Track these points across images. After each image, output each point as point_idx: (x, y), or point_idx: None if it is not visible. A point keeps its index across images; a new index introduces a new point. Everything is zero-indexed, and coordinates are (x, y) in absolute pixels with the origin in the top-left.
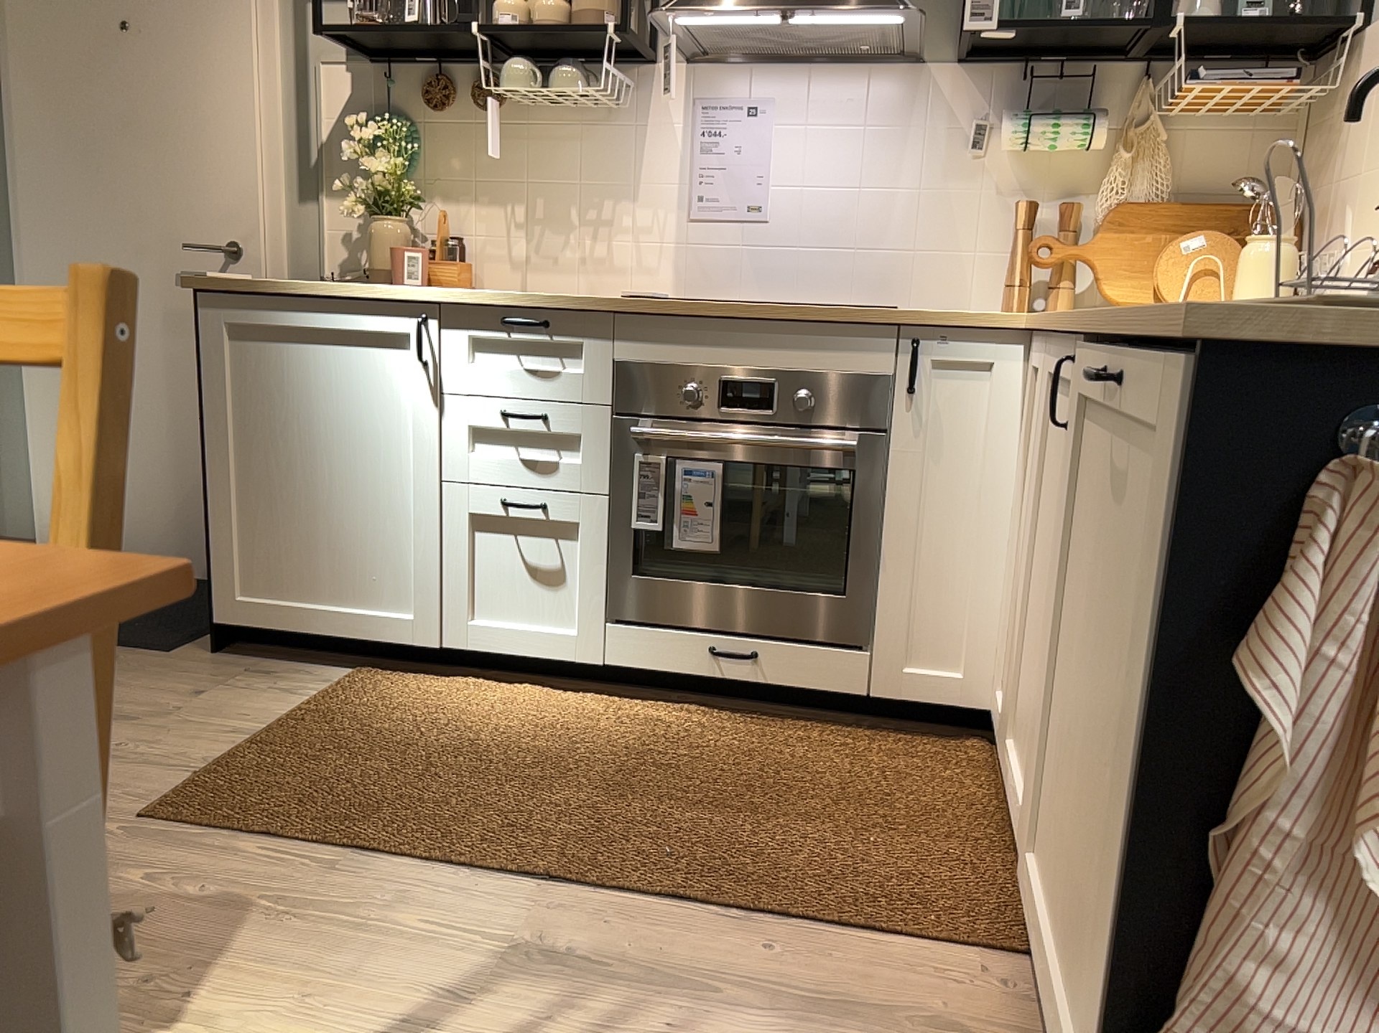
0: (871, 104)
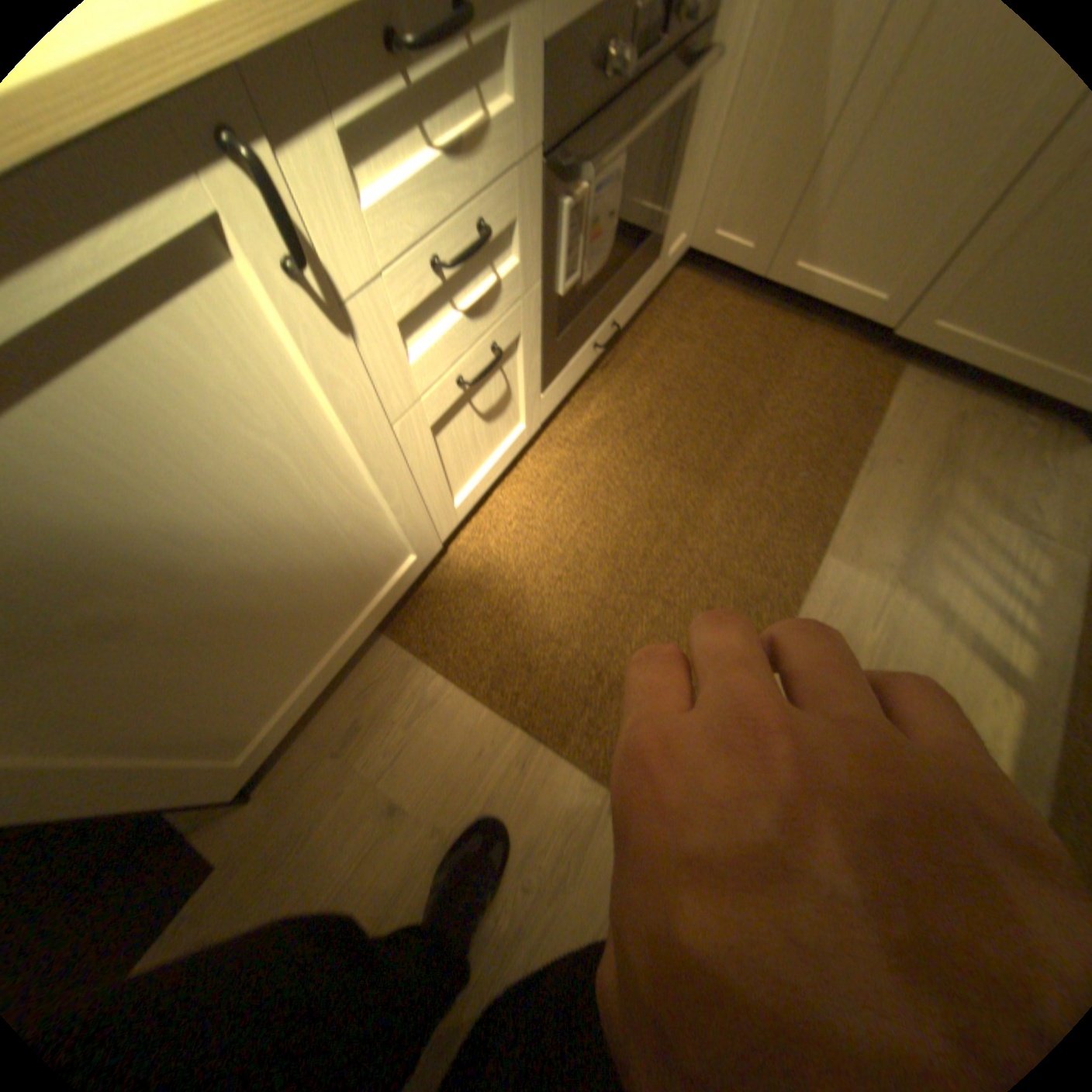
0: None
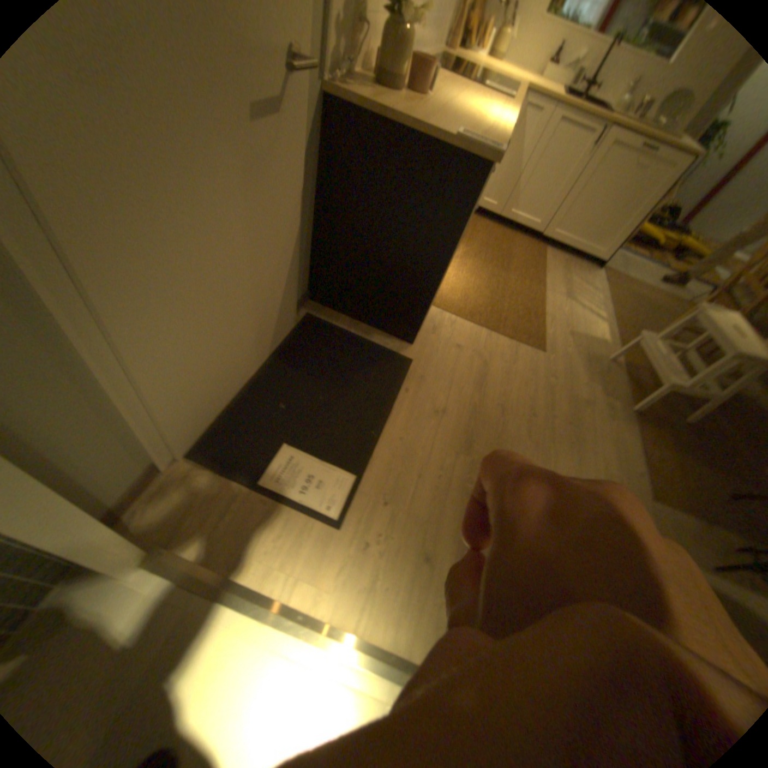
0: None
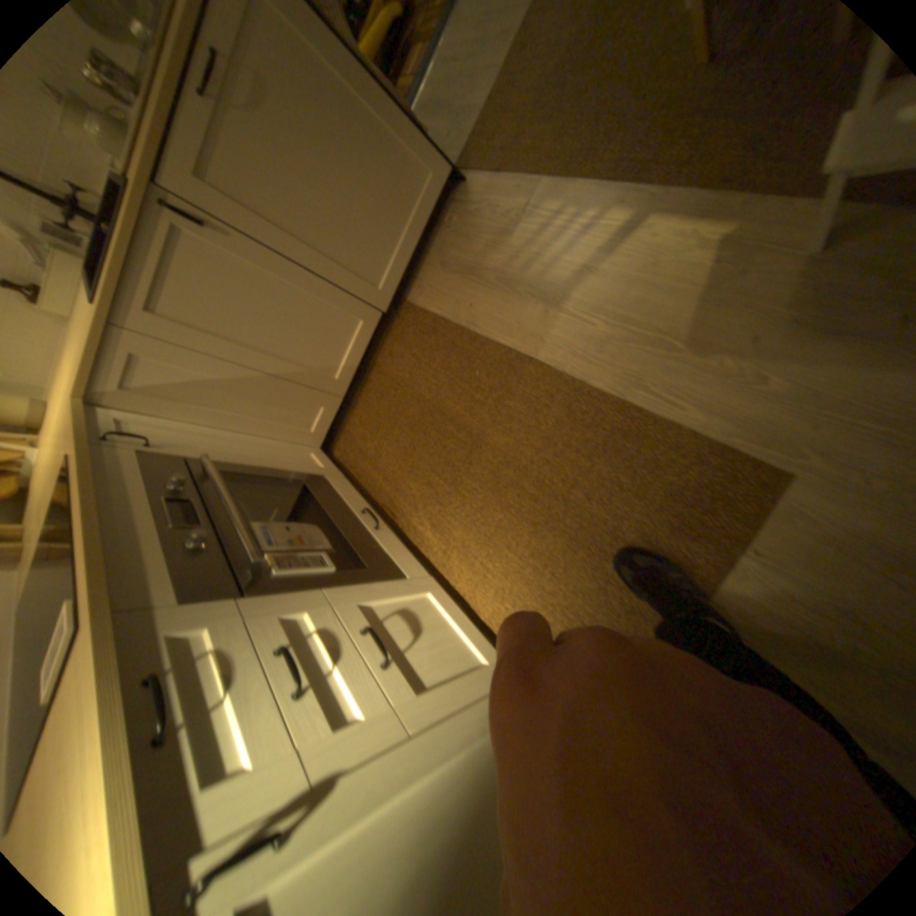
0: None
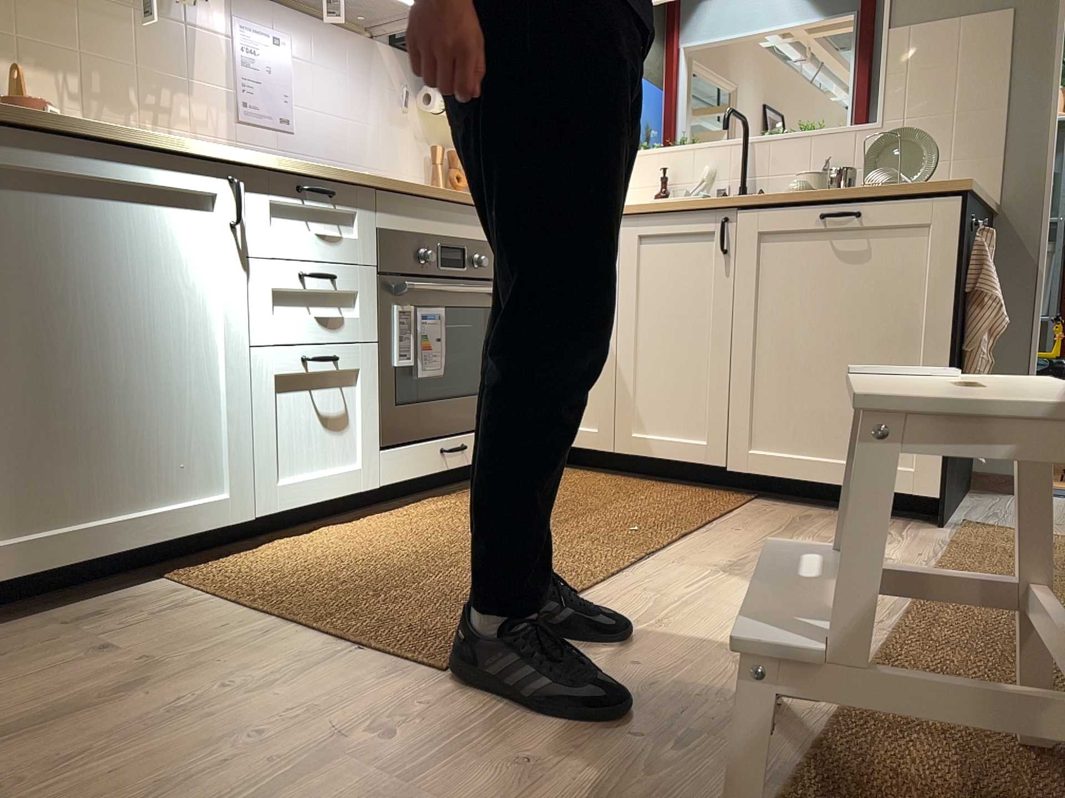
0: (352, 58)
